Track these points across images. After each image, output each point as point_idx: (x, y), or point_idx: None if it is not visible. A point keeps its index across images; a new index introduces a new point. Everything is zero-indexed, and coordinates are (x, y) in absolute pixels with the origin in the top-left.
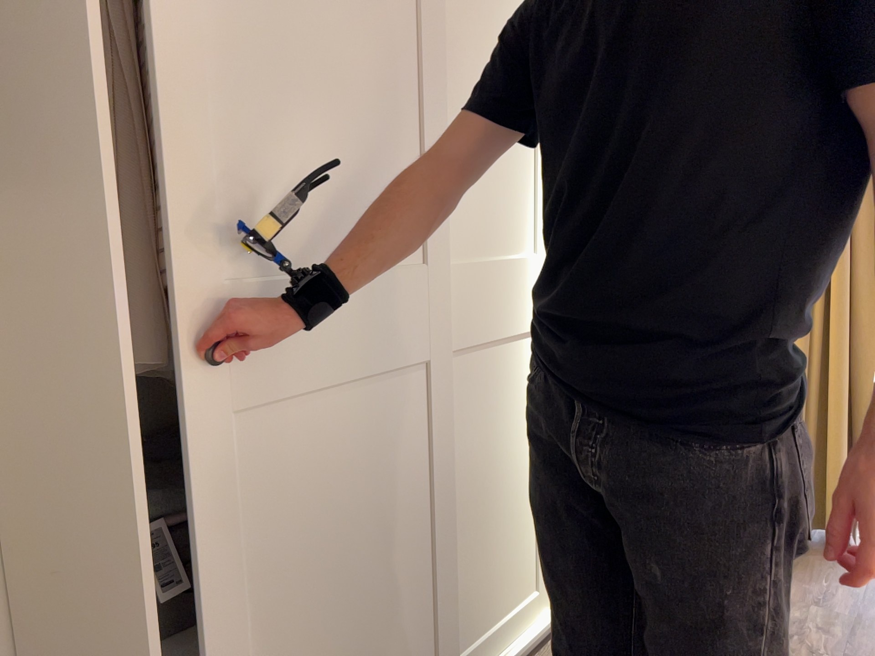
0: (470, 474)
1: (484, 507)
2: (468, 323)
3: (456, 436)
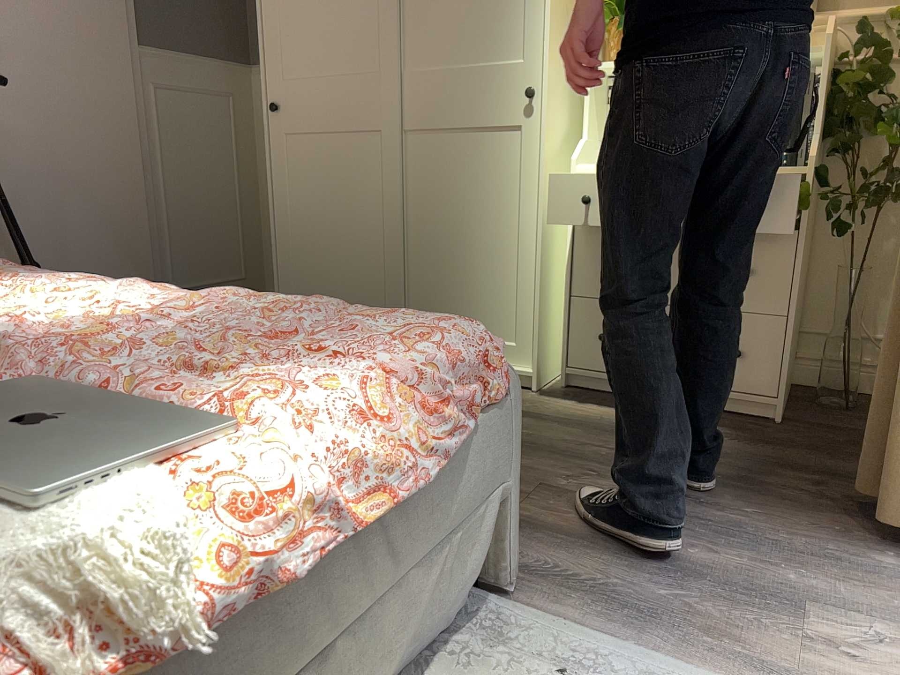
0: (442, 216)
1: (456, 246)
2: (439, 112)
3: (430, 187)
